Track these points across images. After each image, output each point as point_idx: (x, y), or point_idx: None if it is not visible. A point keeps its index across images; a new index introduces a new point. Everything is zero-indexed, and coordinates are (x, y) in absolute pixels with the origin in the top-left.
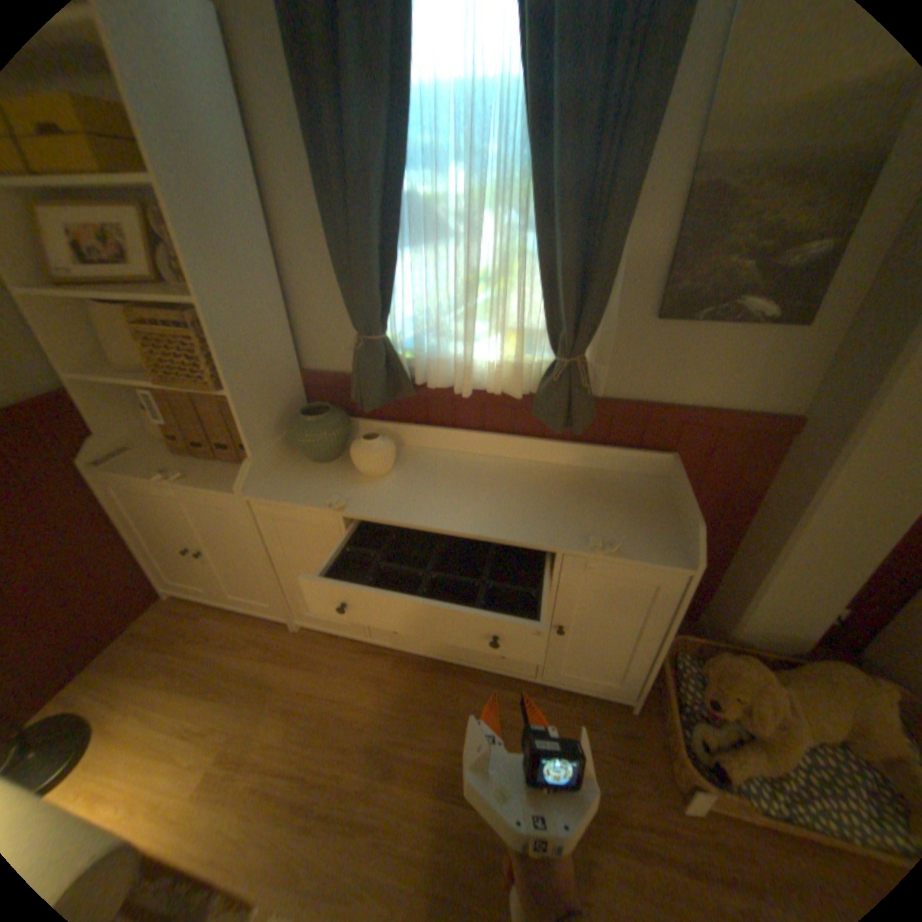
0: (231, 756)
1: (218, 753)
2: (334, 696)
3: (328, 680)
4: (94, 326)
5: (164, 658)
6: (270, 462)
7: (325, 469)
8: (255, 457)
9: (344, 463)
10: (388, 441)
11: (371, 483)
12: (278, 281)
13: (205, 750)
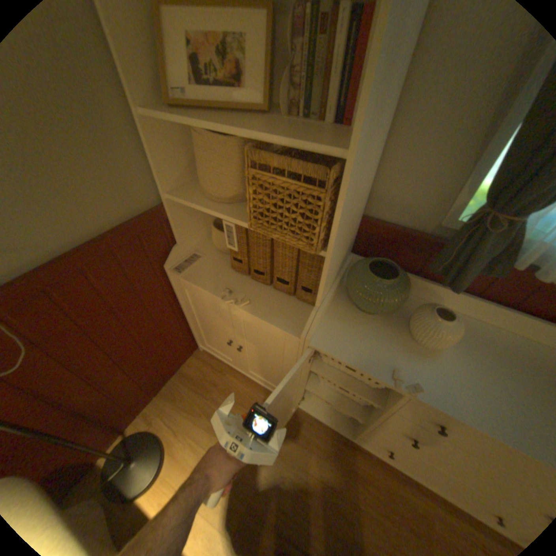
0: (258, 513)
1: (248, 506)
2: (329, 482)
3: (323, 464)
4: (189, 147)
5: (205, 403)
6: (329, 308)
7: (375, 323)
8: (323, 308)
9: (391, 319)
10: (465, 323)
11: (432, 358)
12: (395, 121)
13: (239, 499)
